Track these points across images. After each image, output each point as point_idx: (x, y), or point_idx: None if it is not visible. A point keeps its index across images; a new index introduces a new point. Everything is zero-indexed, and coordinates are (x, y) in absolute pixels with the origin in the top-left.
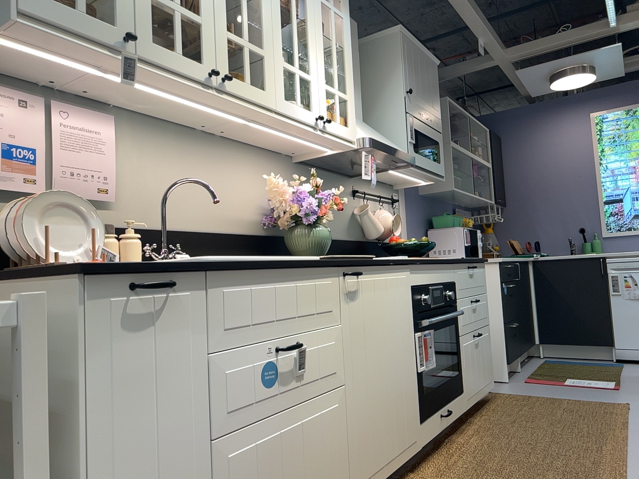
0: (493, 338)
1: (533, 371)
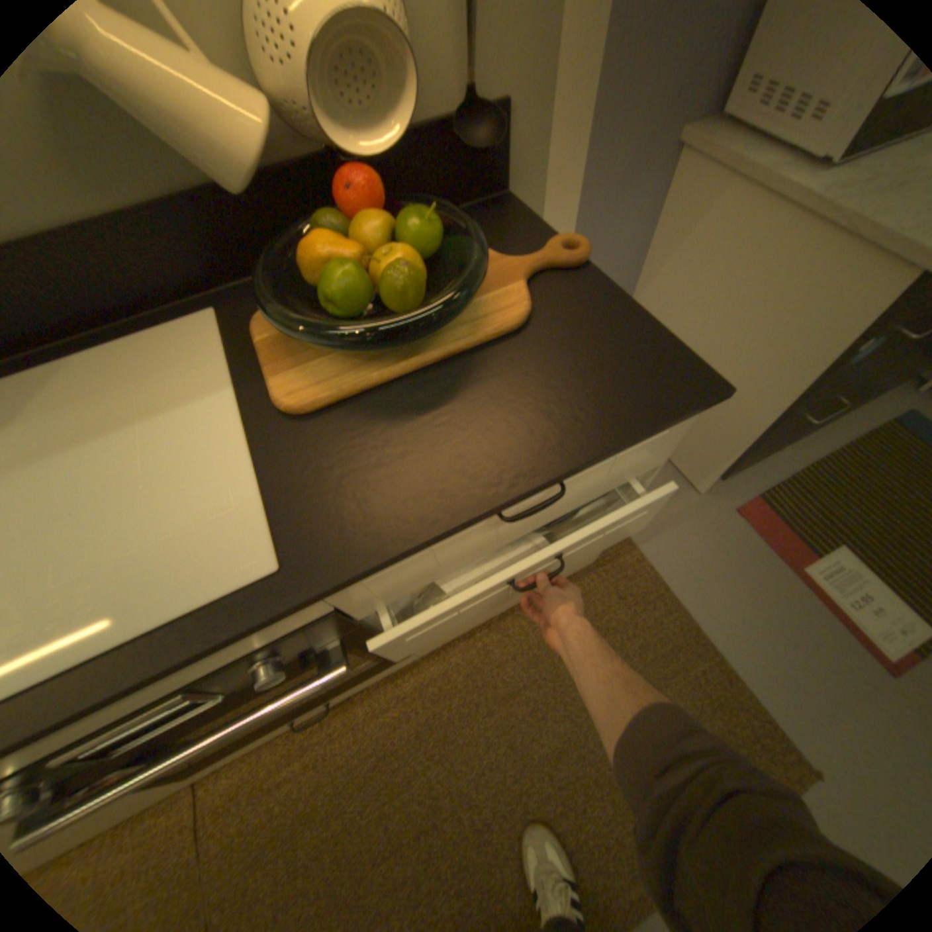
0: (726, 426)
1: (812, 465)
